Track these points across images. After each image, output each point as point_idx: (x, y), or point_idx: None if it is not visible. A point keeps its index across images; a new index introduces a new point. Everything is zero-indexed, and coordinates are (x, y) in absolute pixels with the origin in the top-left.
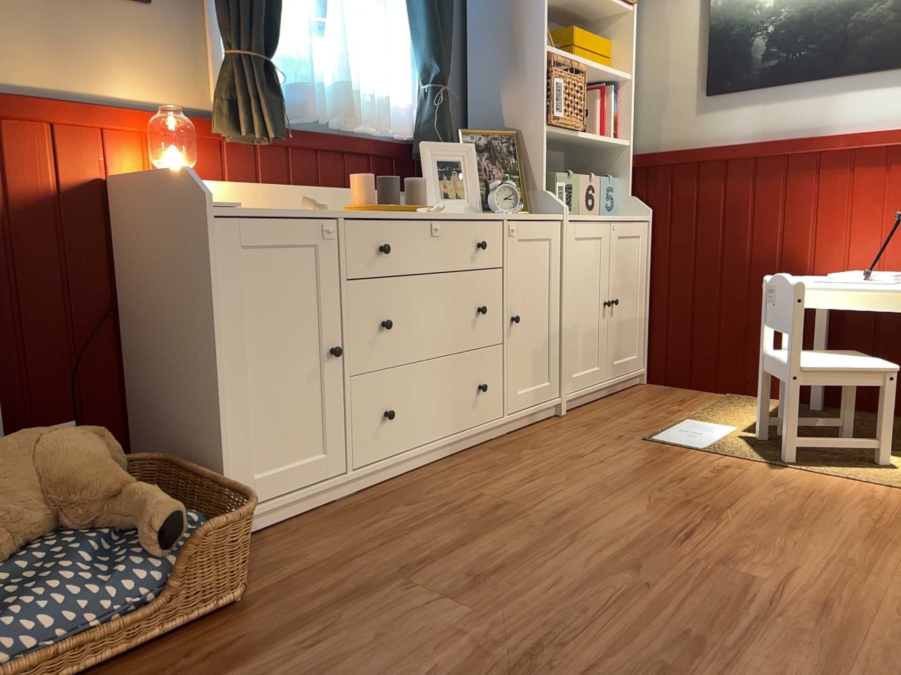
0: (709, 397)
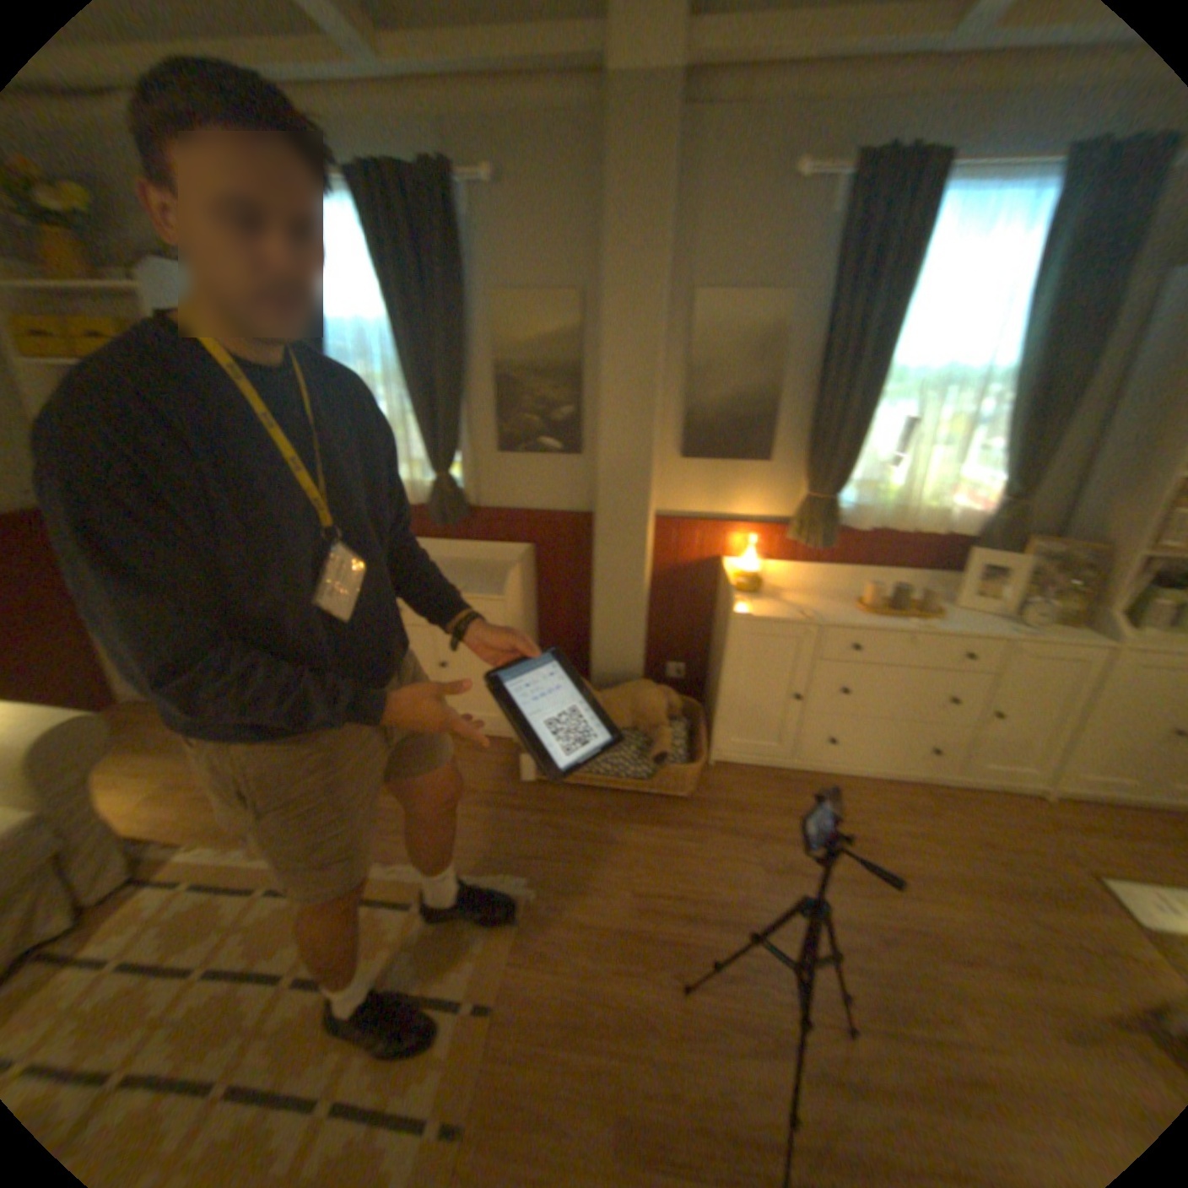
0: None
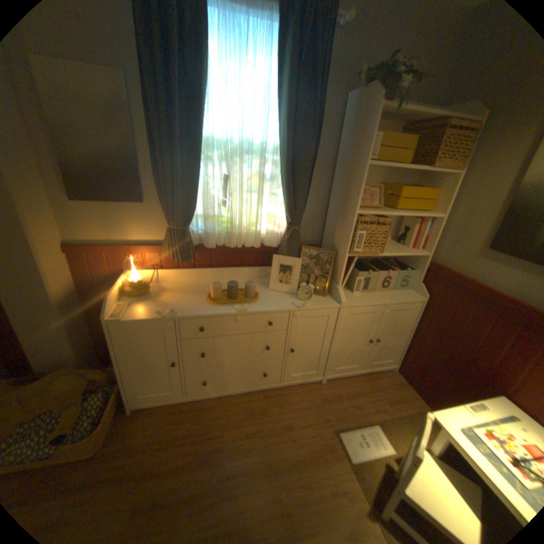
0: (417, 408)
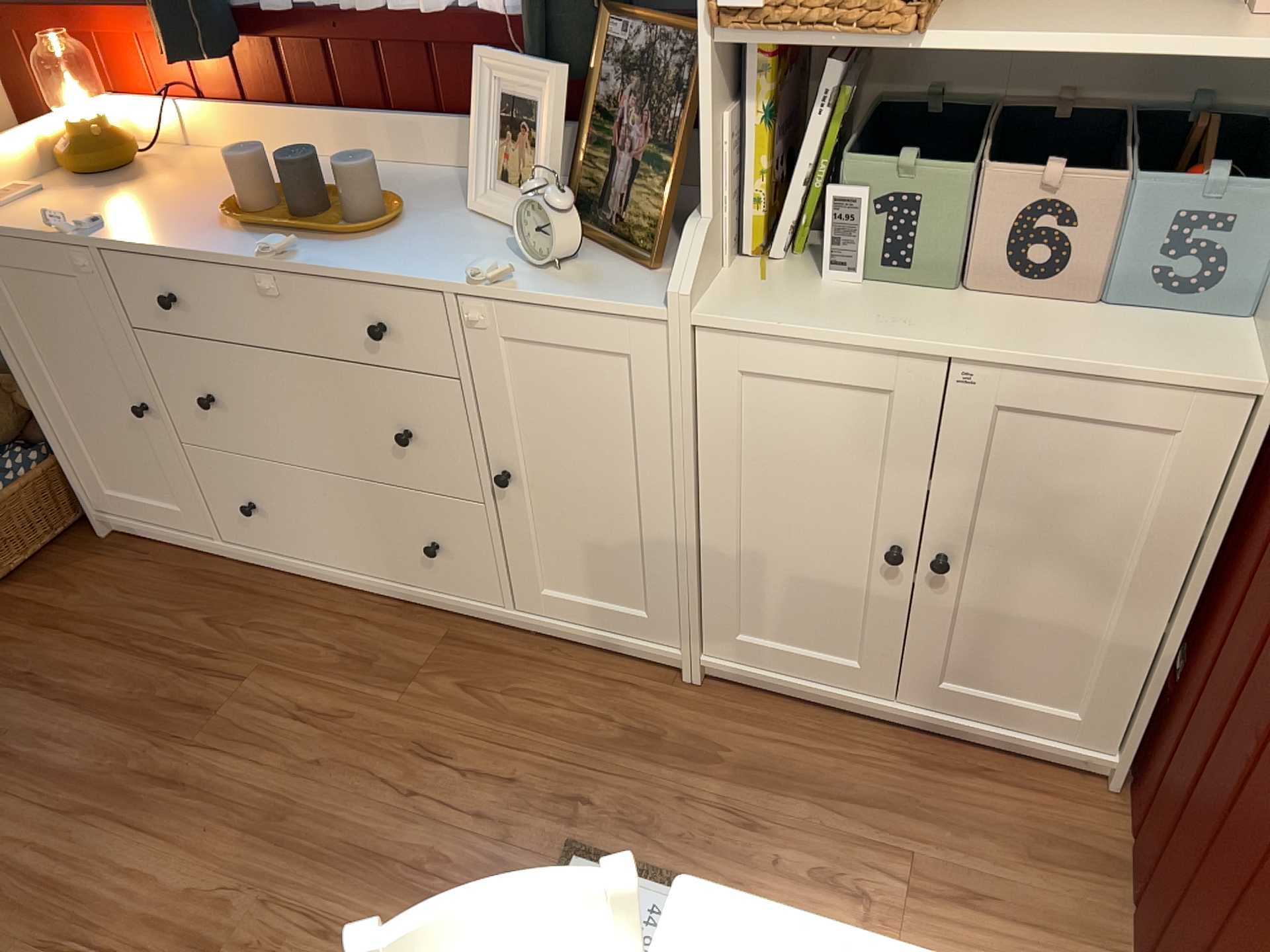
0: None
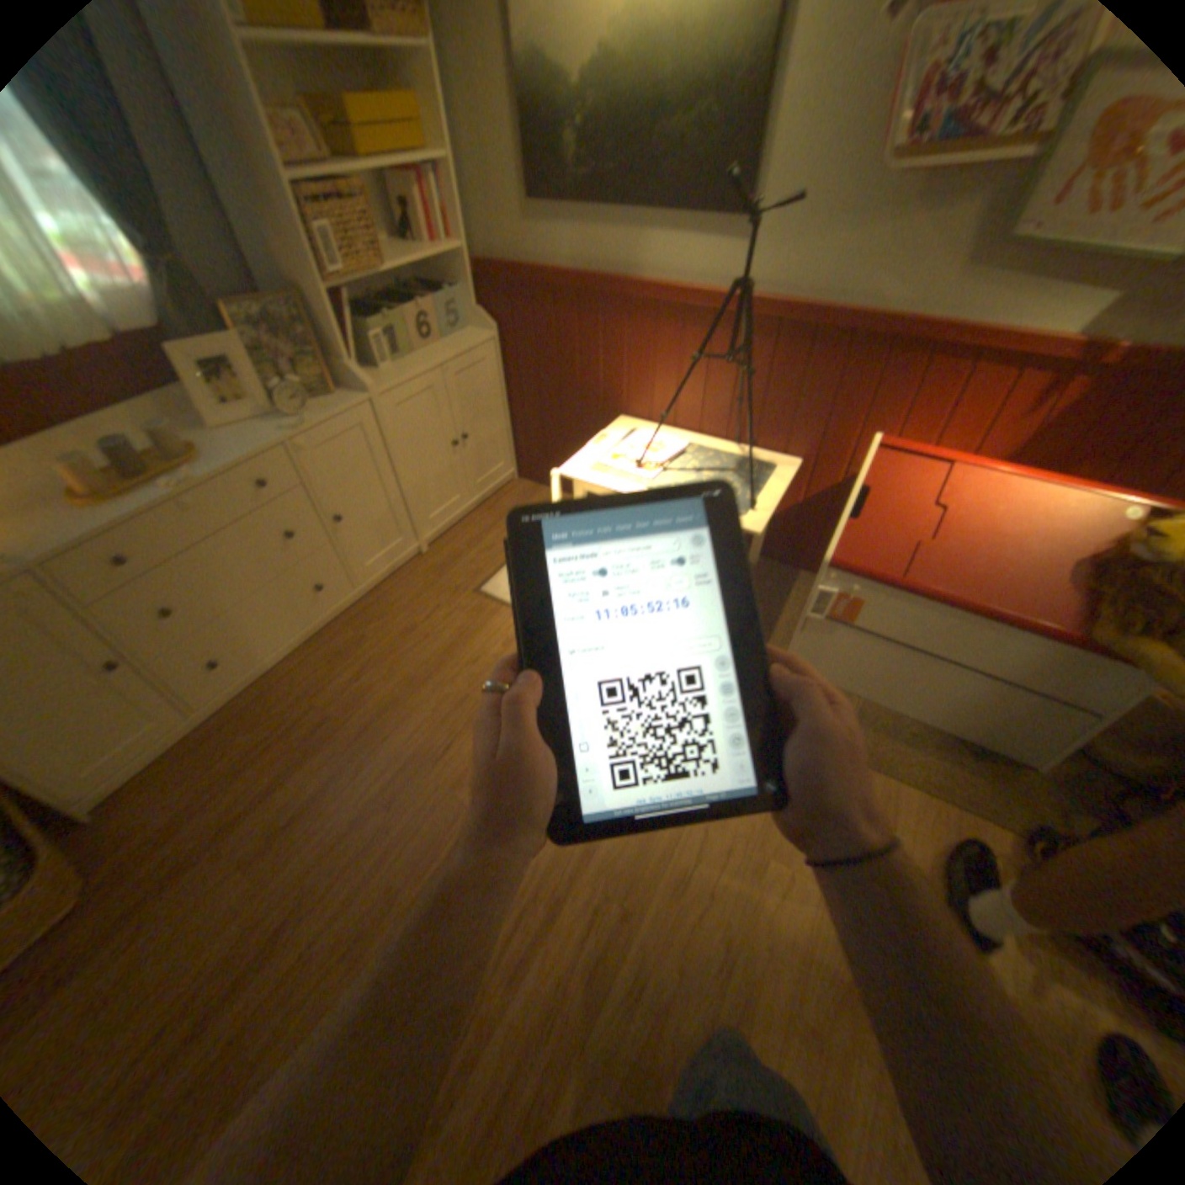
0: None
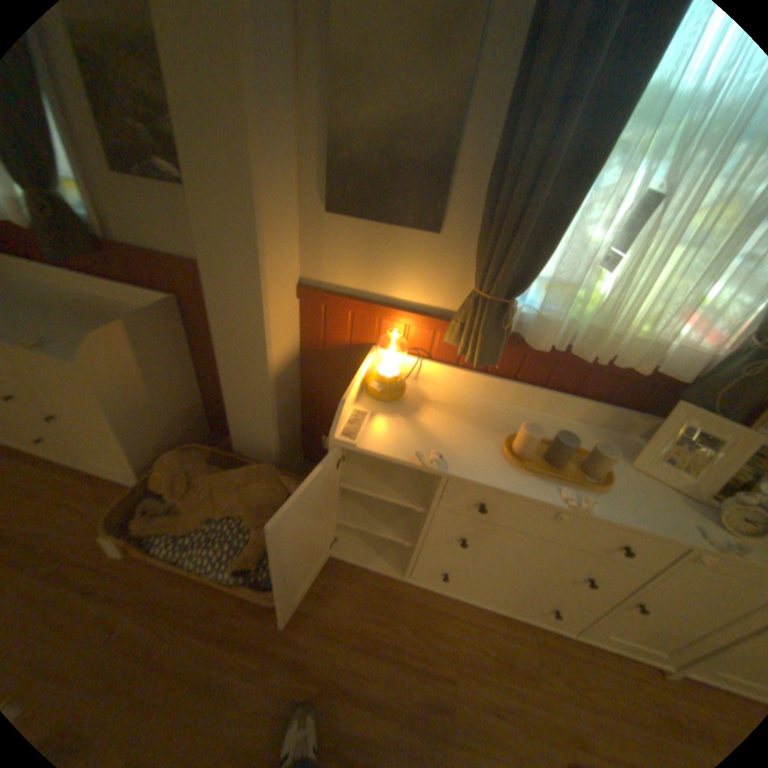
0: None
